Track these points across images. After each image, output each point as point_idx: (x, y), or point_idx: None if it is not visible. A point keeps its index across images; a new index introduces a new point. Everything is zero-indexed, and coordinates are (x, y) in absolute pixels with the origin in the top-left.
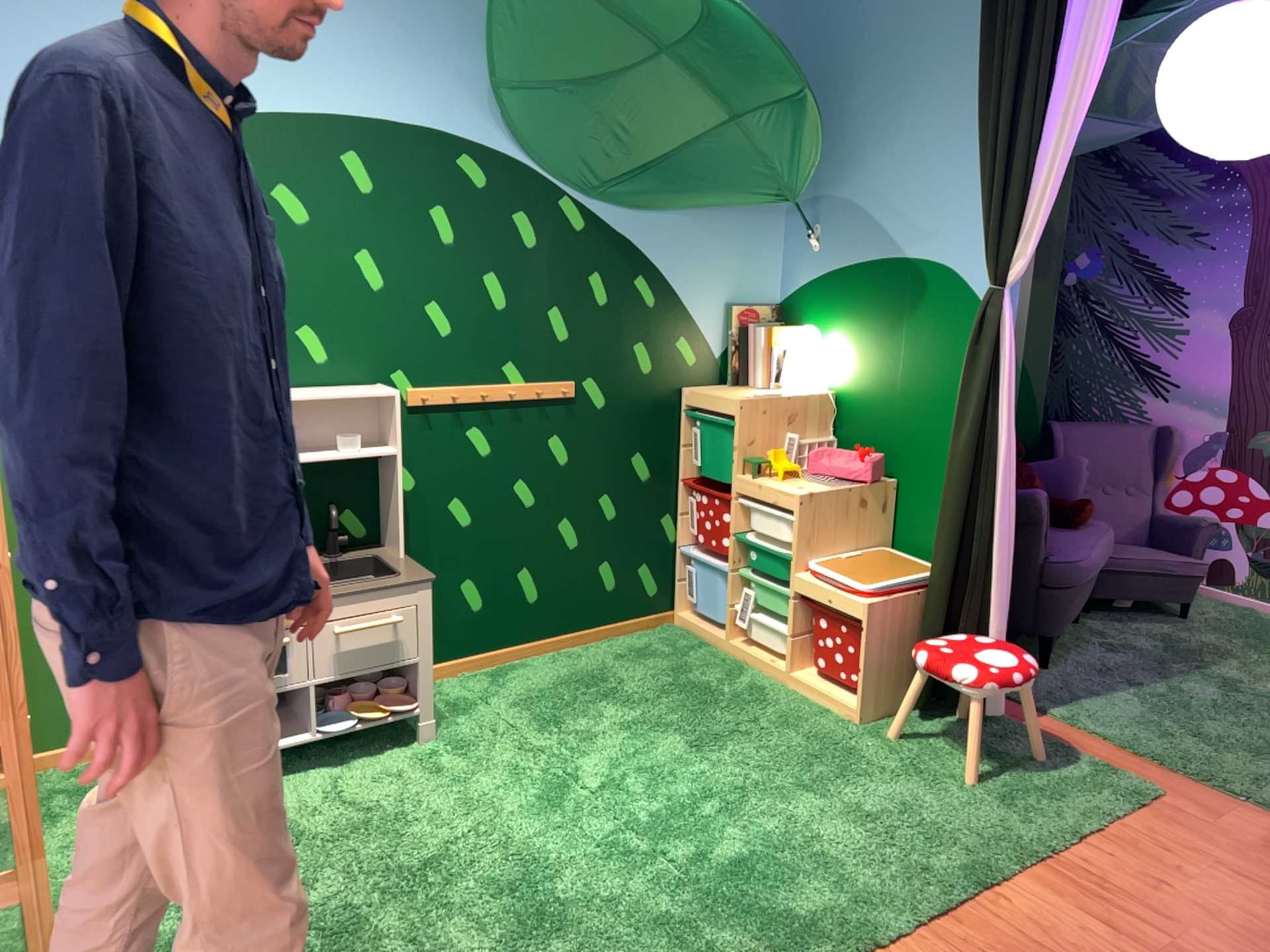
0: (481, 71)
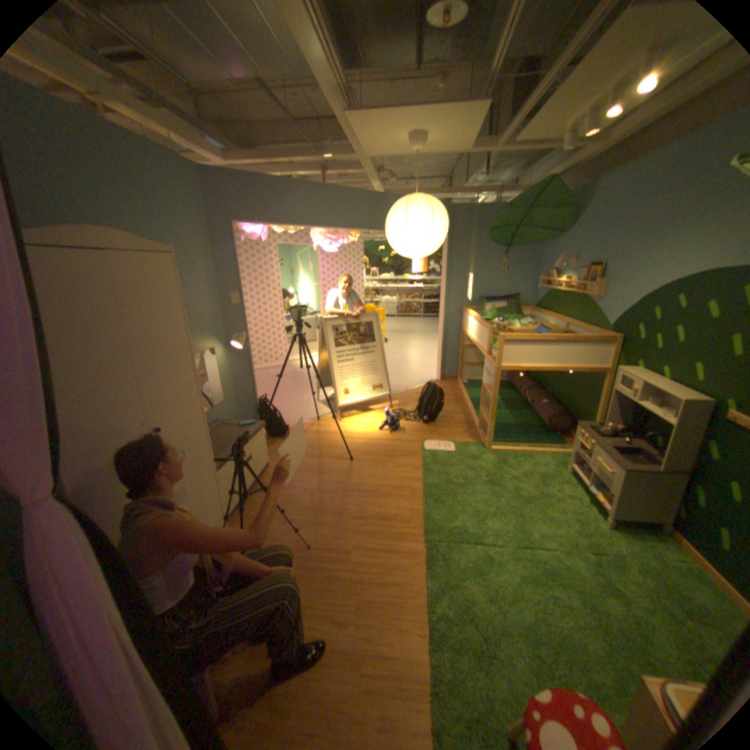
0: None
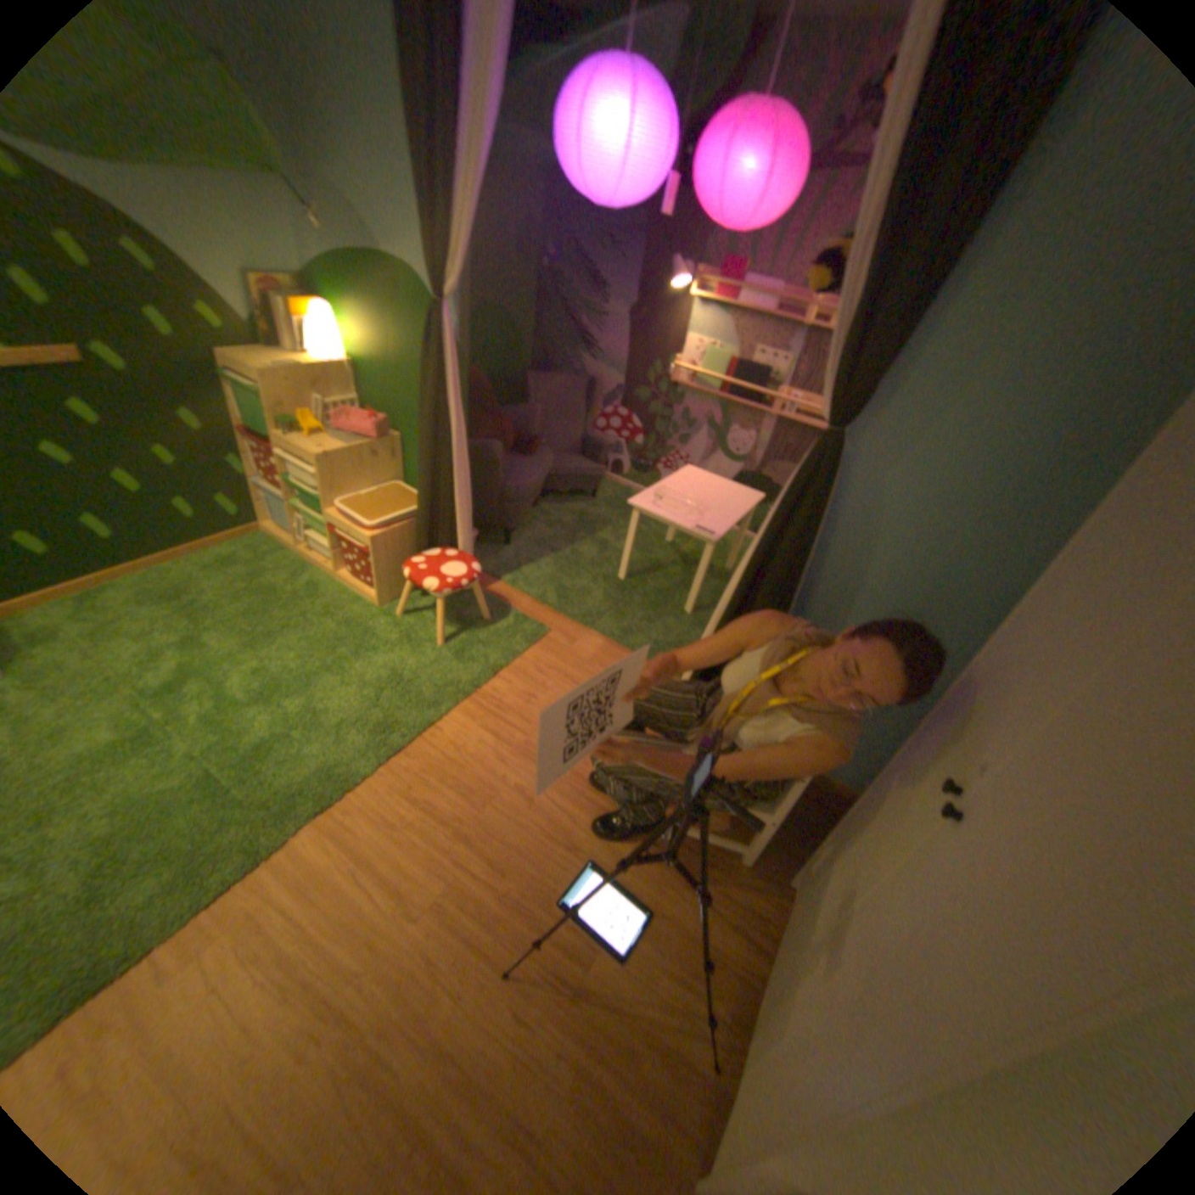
0: None
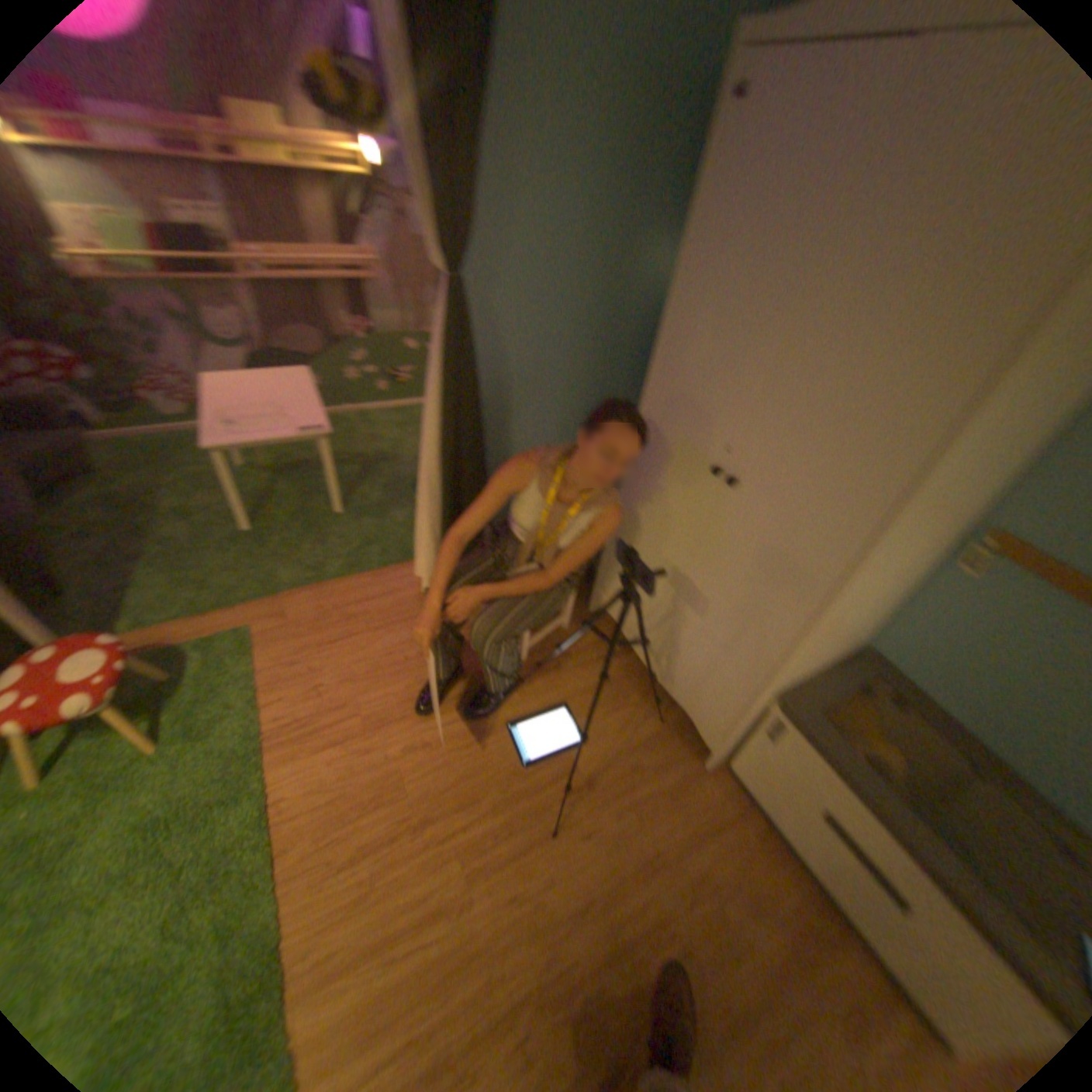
0: None
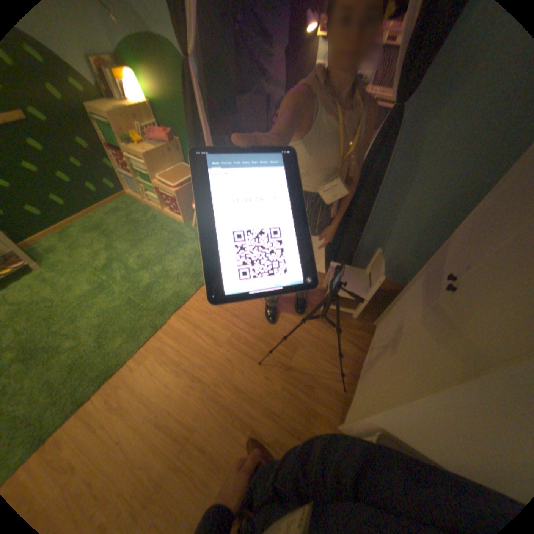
0: None
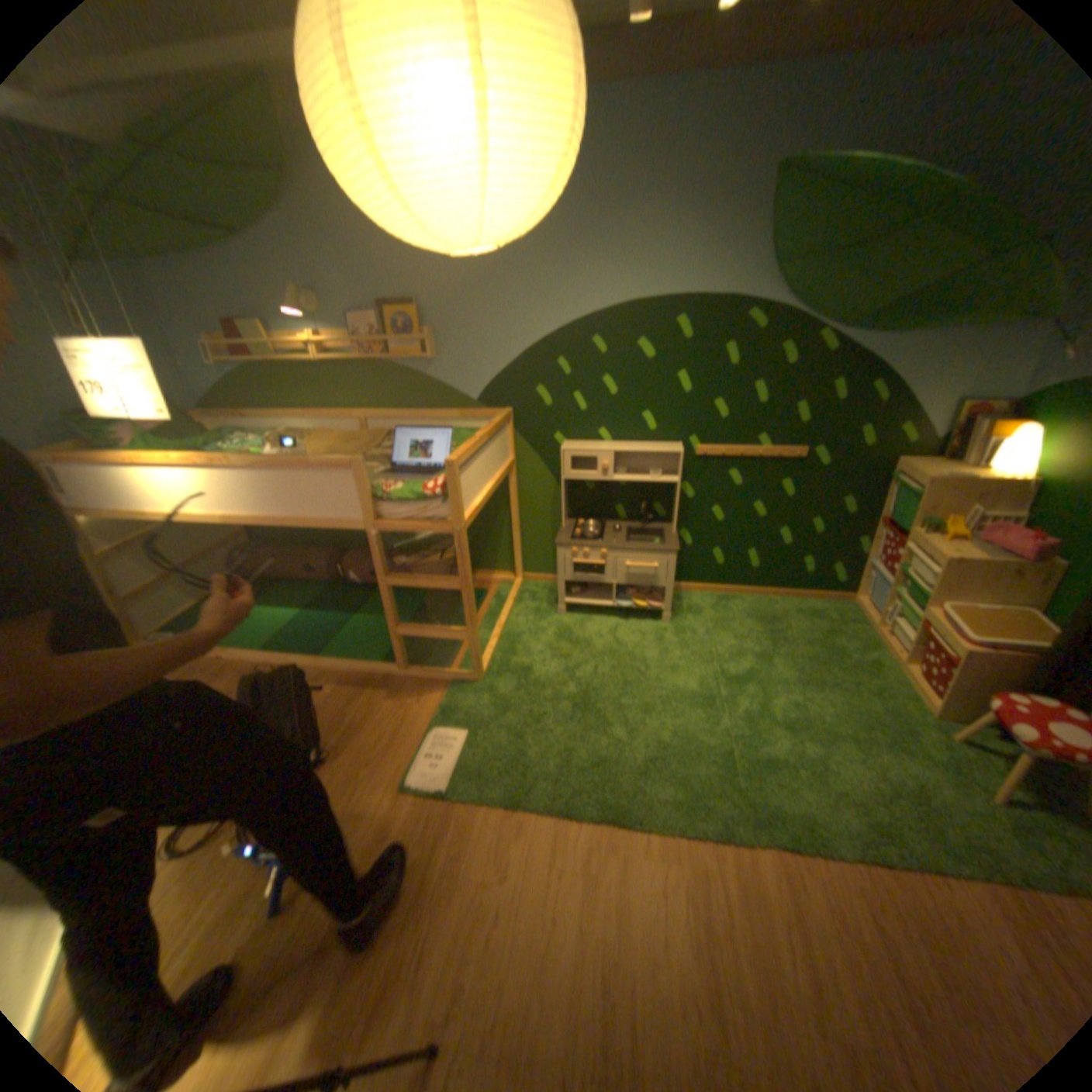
0: (774, 251)
